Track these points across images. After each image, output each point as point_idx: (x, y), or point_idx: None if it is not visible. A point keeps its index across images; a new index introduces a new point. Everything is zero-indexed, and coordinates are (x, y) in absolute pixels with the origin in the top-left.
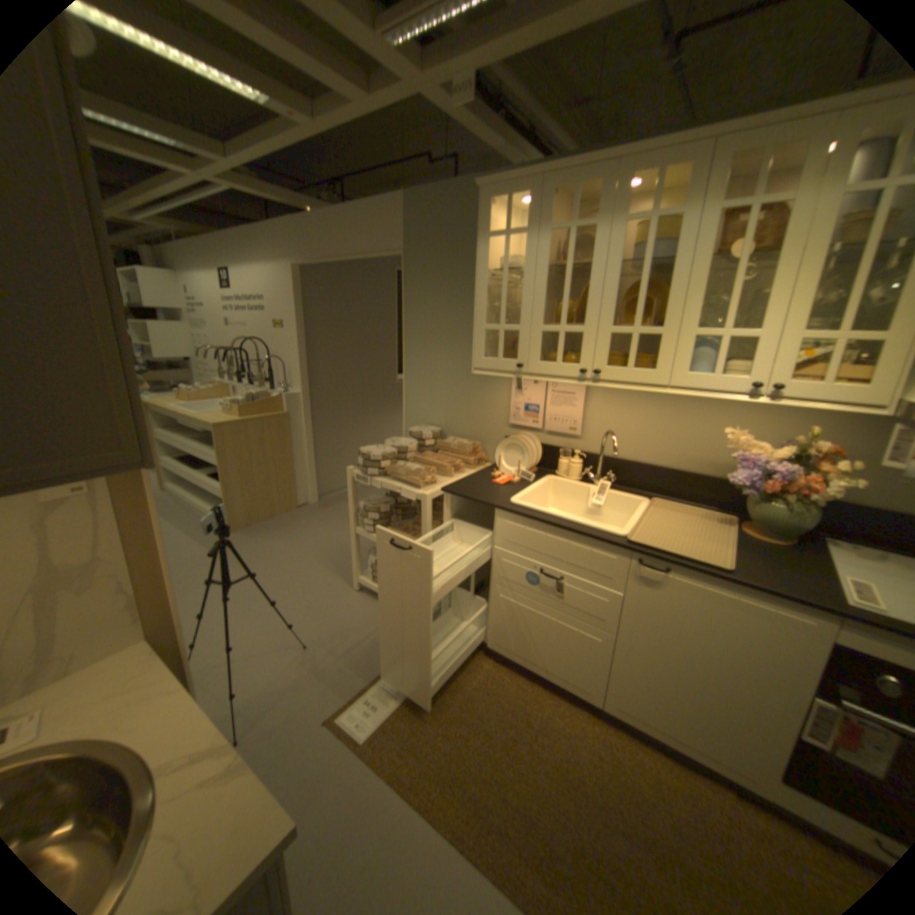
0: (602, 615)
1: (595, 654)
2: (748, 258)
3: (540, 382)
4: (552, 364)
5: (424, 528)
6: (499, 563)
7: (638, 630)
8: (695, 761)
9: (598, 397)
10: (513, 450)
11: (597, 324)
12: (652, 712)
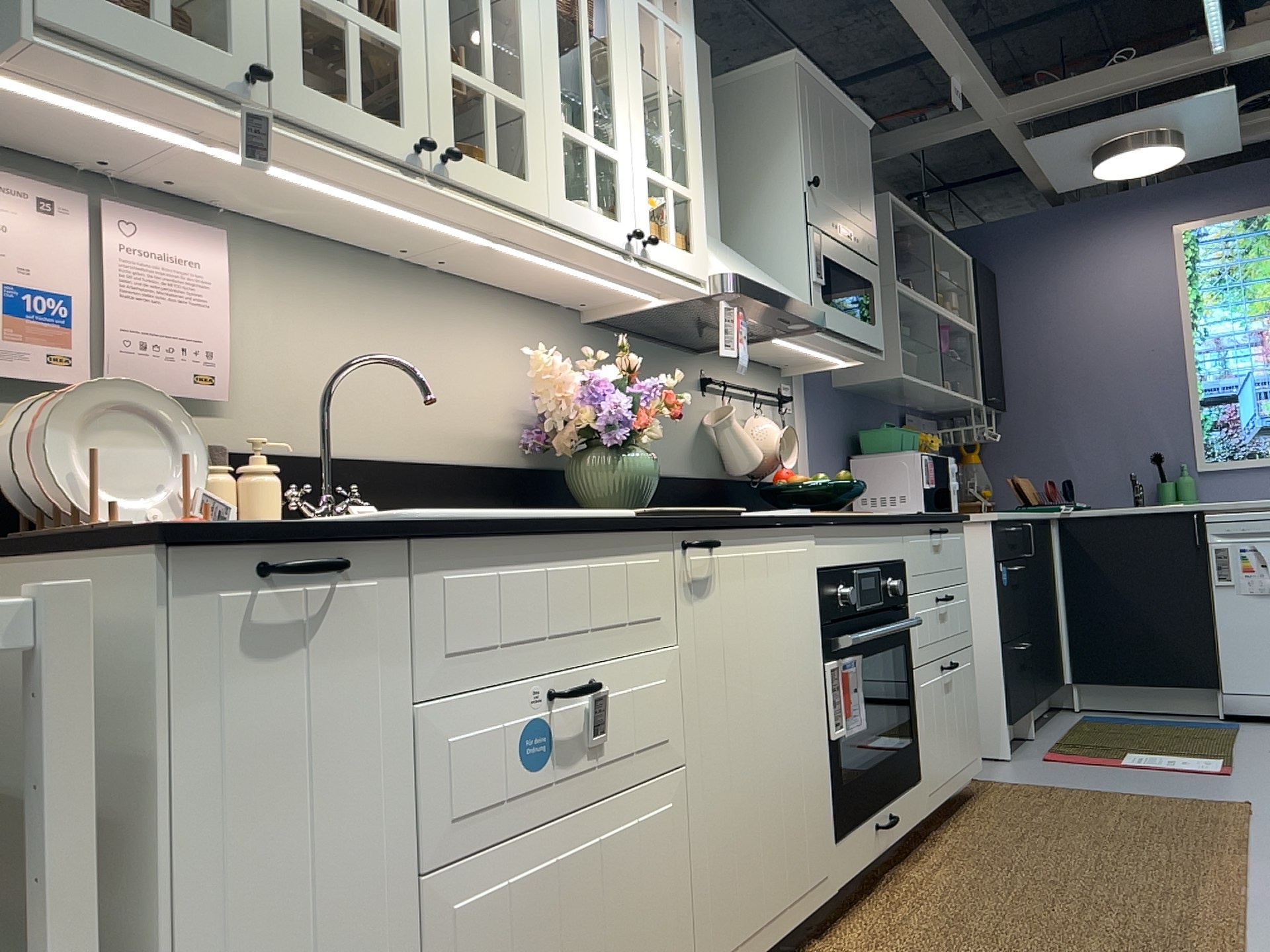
0: (661, 726)
1: (667, 852)
2: (584, 35)
3: (66, 209)
4: (338, 103)
5: (52, 822)
6: (434, 761)
7: (704, 711)
8: (789, 931)
9: (249, 285)
10: (99, 430)
11: (423, 39)
12: (744, 896)
